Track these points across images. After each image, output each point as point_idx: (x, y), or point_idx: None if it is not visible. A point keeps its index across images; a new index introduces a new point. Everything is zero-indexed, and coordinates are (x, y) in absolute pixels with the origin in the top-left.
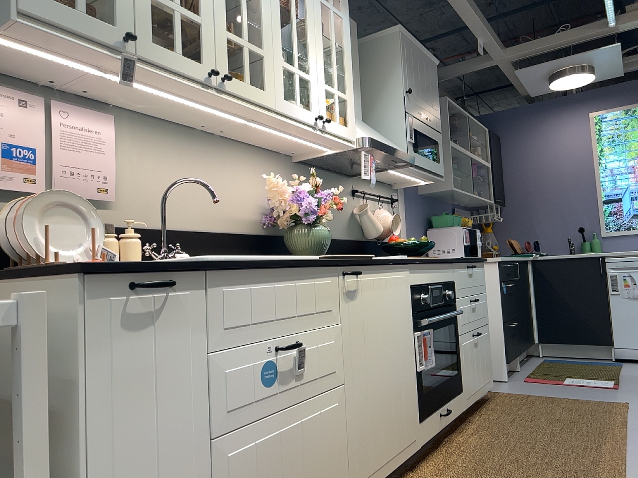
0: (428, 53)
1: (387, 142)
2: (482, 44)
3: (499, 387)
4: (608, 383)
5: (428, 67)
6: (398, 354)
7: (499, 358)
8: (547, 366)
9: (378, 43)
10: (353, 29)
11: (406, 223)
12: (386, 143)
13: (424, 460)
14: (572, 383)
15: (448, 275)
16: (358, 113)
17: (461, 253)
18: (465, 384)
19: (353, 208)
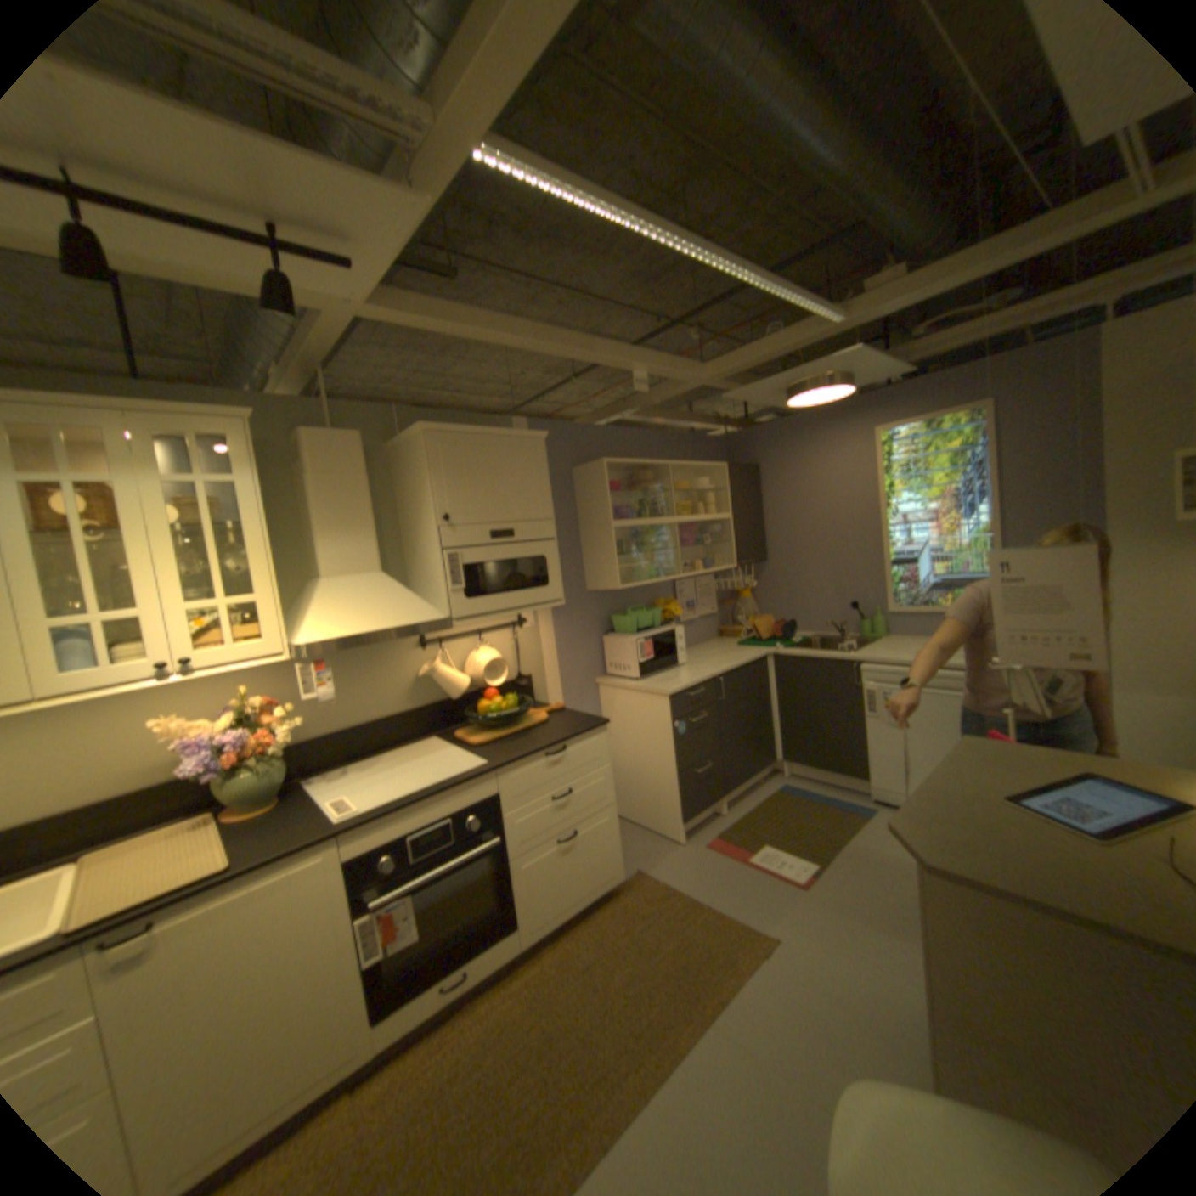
0: (511, 432)
1: (381, 619)
2: (644, 375)
3: (661, 862)
4: (804, 875)
5: (513, 452)
6: (296, 974)
7: (674, 816)
8: (769, 808)
9: (410, 445)
10: (347, 444)
11: (551, 642)
12: (365, 628)
13: (397, 1060)
14: (758, 865)
15: (475, 796)
16: (367, 566)
17: (637, 672)
18: (525, 919)
19: (421, 664)
